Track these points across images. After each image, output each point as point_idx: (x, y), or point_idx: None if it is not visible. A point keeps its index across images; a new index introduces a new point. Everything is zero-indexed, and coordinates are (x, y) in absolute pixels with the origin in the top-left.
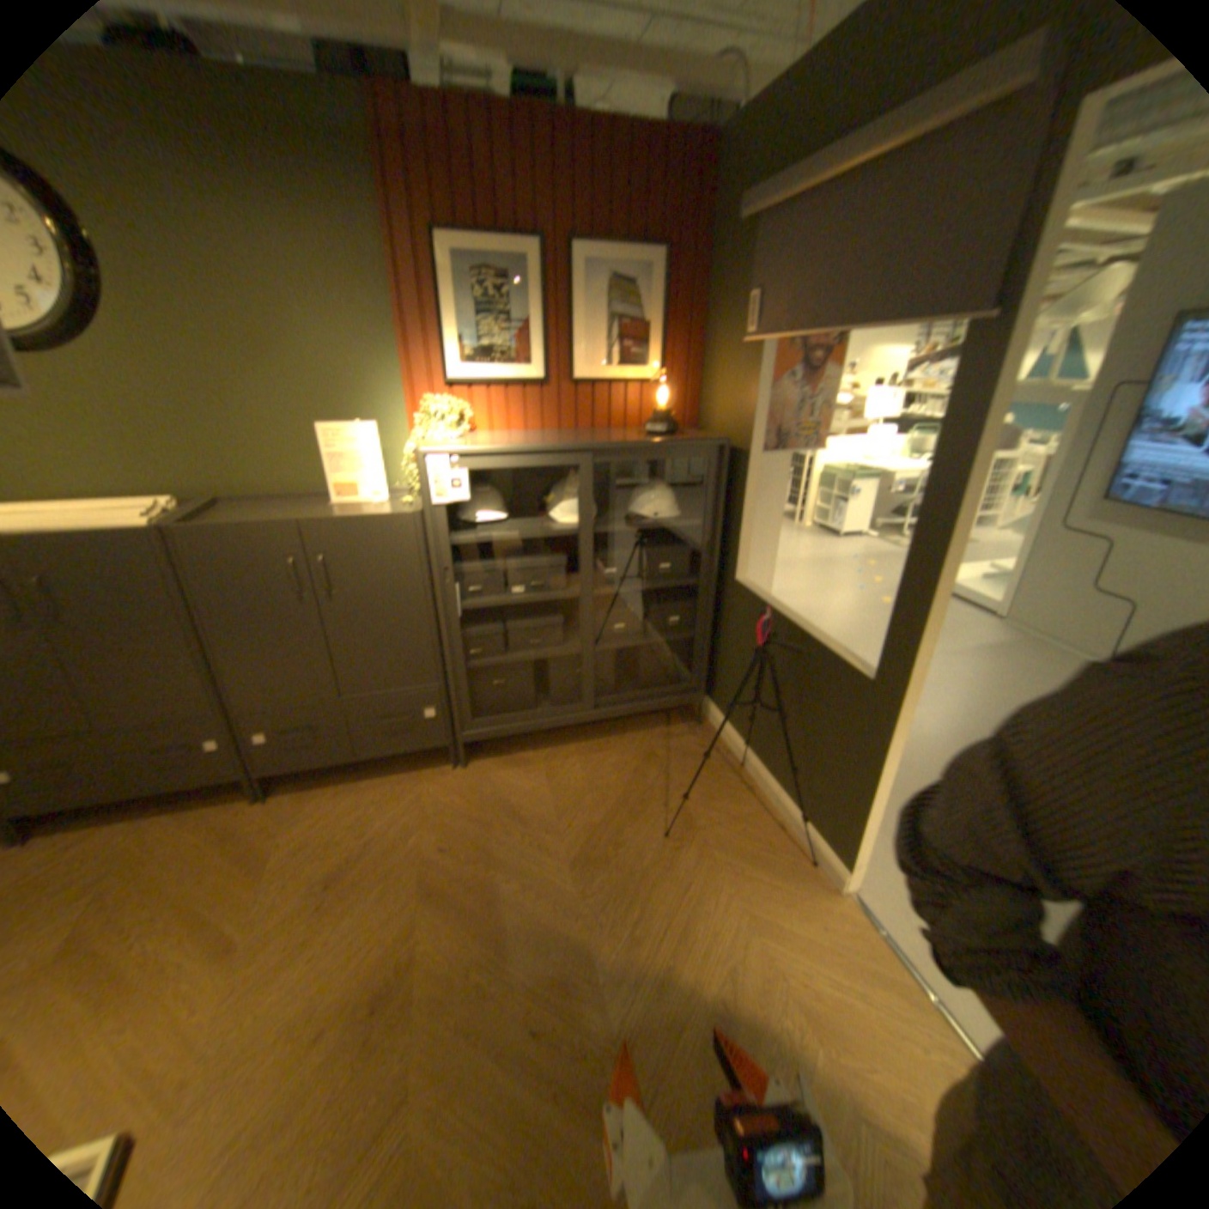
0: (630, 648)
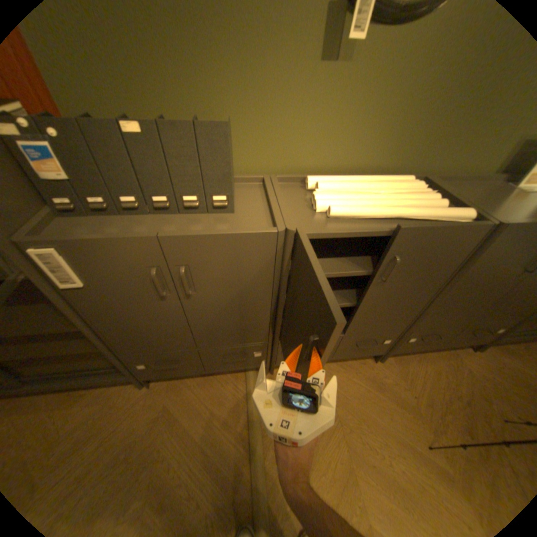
0: None
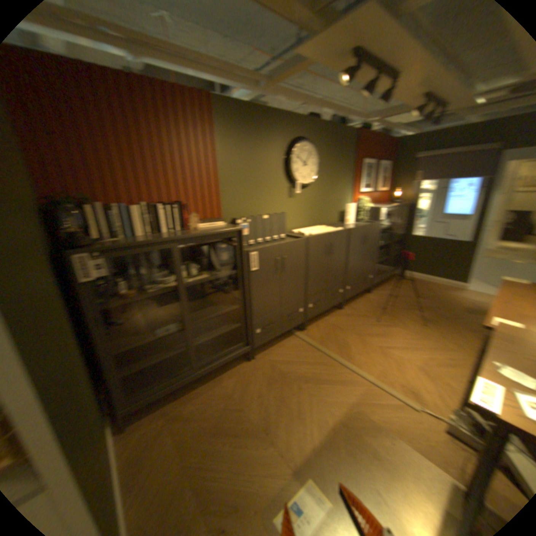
0: (394, 255)
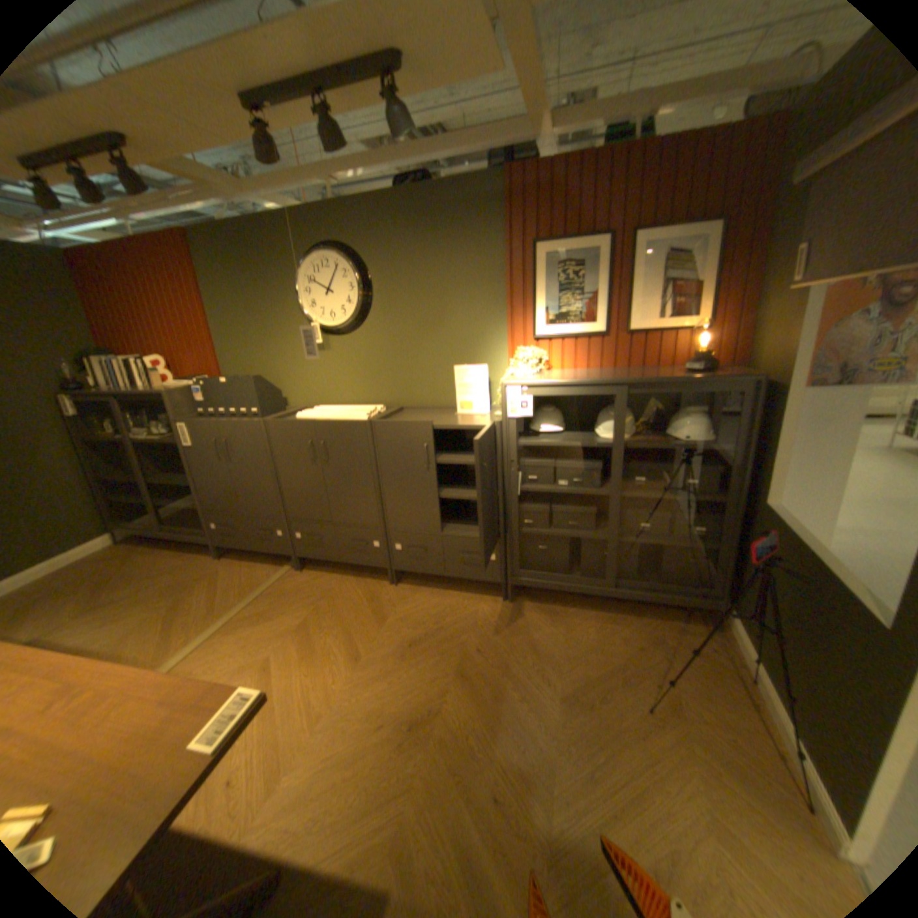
0: (655, 545)
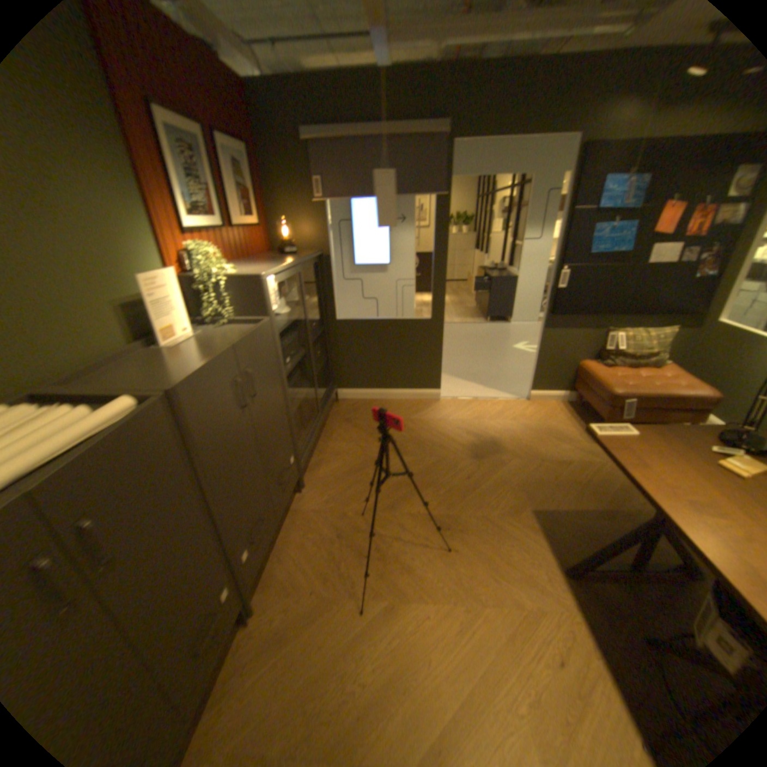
0: (318, 372)
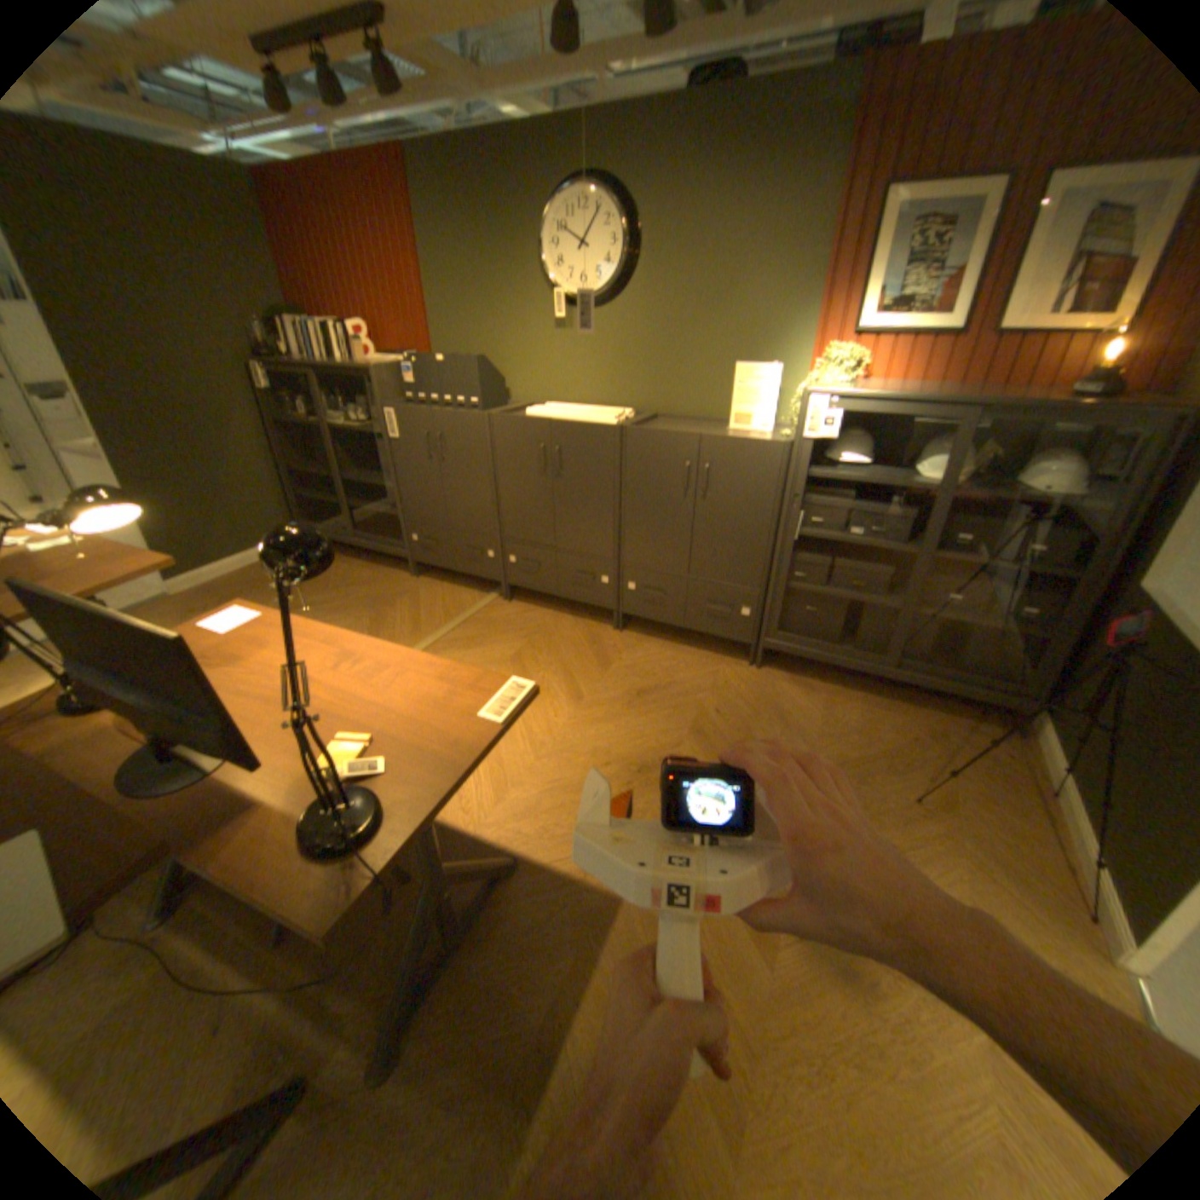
0: (964, 622)
